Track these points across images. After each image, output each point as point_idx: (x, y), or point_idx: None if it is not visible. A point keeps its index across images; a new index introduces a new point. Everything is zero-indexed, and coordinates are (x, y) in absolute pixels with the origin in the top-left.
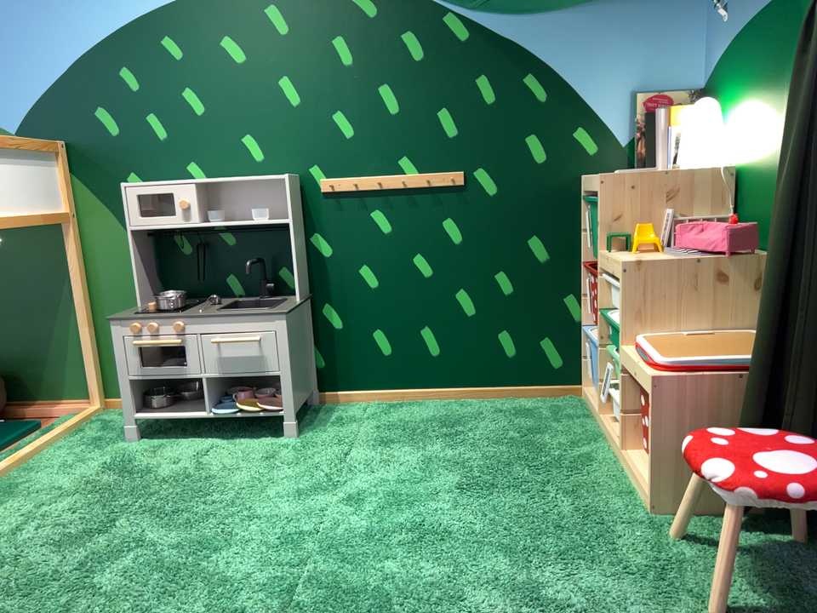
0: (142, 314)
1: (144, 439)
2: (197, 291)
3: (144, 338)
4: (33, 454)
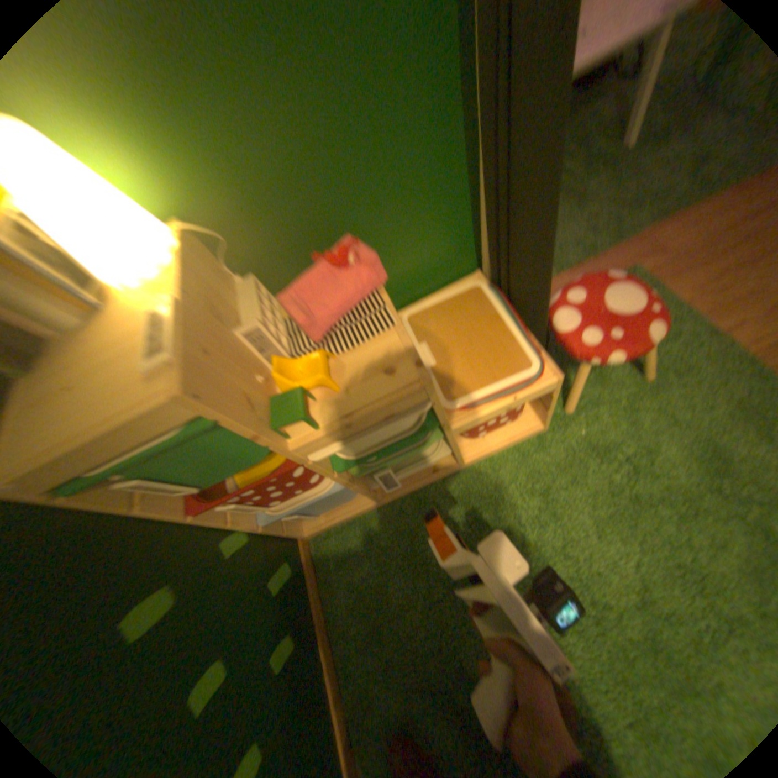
0: None
1: None
2: None
3: None
4: None
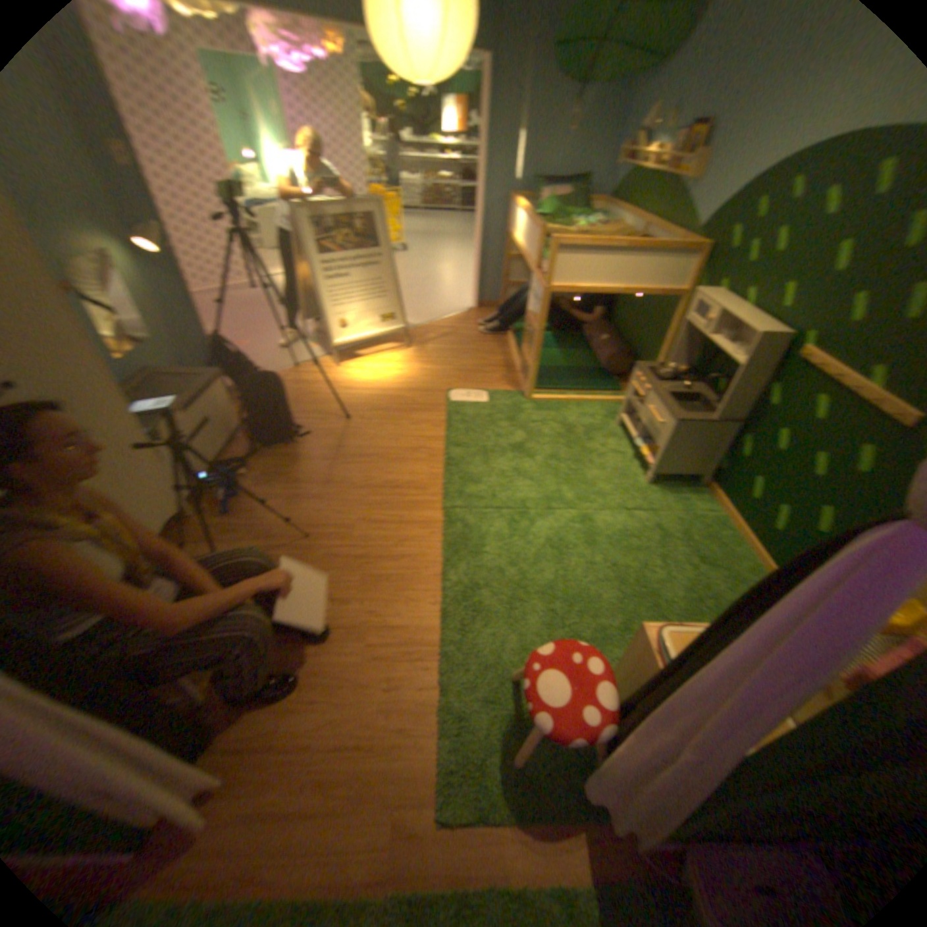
0: (651, 371)
1: (619, 429)
2: (705, 375)
3: (638, 384)
4: (590, 402)
